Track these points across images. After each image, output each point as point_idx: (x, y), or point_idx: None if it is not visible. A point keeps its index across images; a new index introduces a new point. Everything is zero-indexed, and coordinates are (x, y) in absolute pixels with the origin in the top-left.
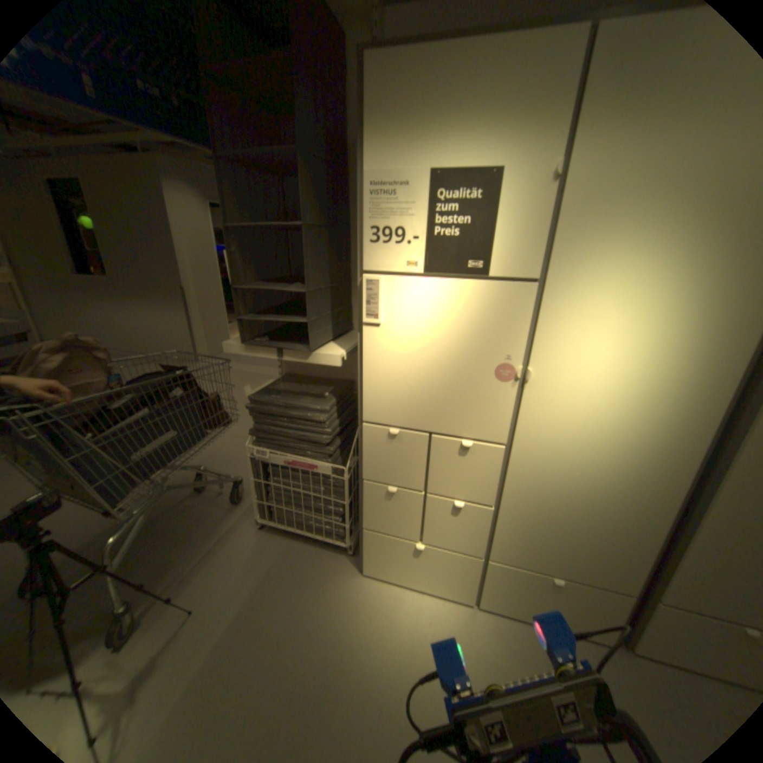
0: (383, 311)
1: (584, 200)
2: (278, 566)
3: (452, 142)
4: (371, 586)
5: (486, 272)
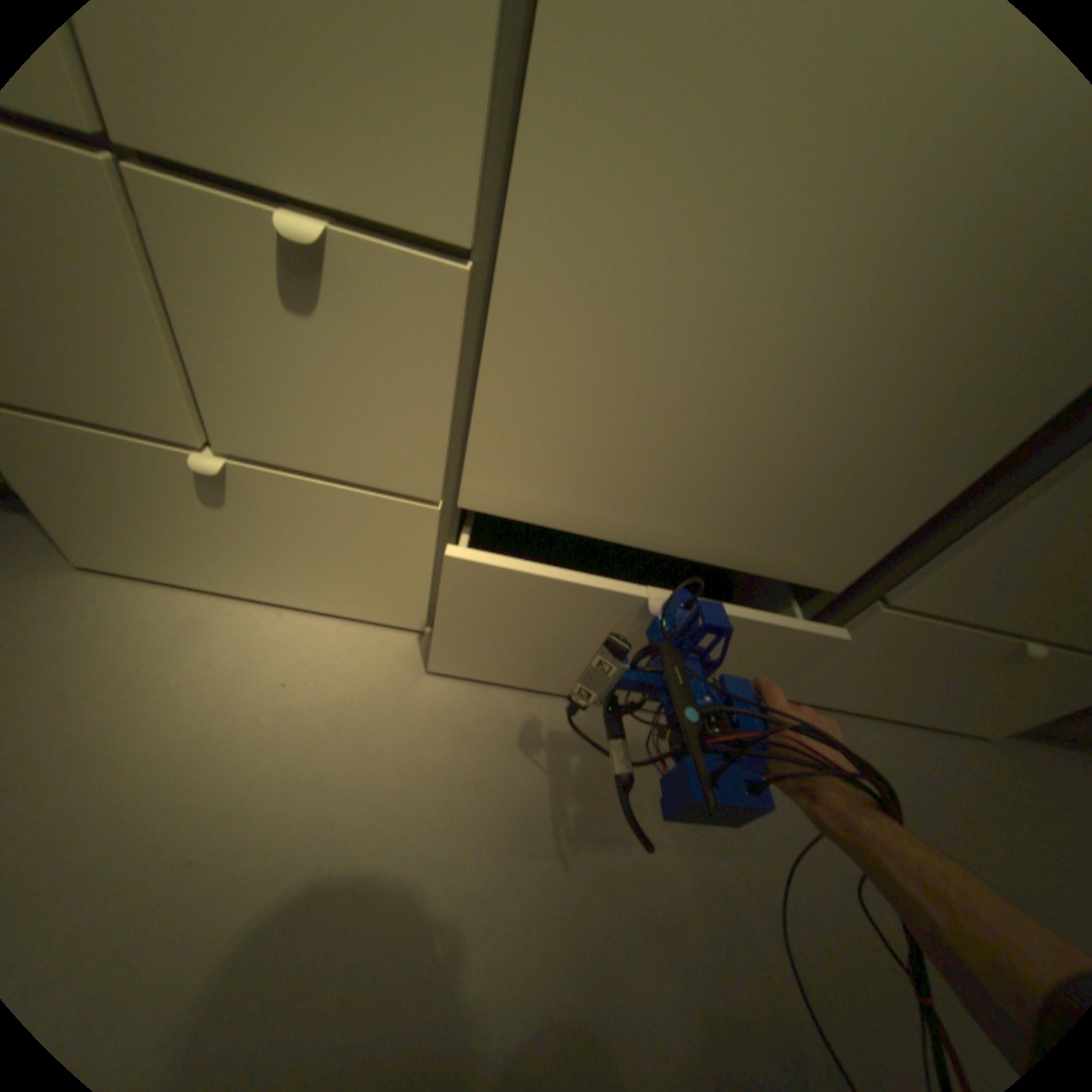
0: None
1: None
2: None
3: None
4: (102, 593)
5: None
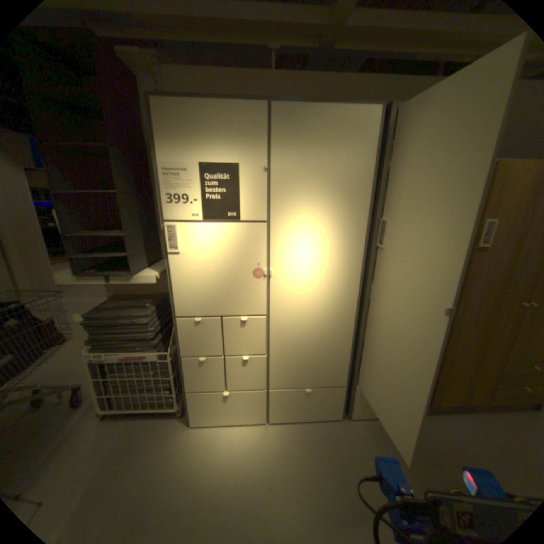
0: (181, 244)
1: (282, 180)
2: (122, 442)
3: (210, 148)
4: (197, 432)
5: (240, 217)
